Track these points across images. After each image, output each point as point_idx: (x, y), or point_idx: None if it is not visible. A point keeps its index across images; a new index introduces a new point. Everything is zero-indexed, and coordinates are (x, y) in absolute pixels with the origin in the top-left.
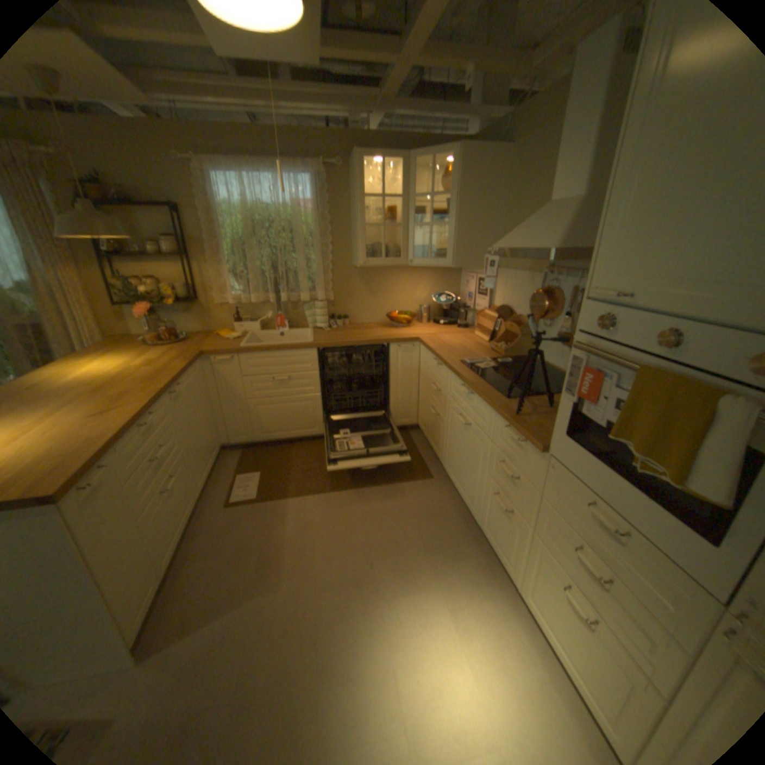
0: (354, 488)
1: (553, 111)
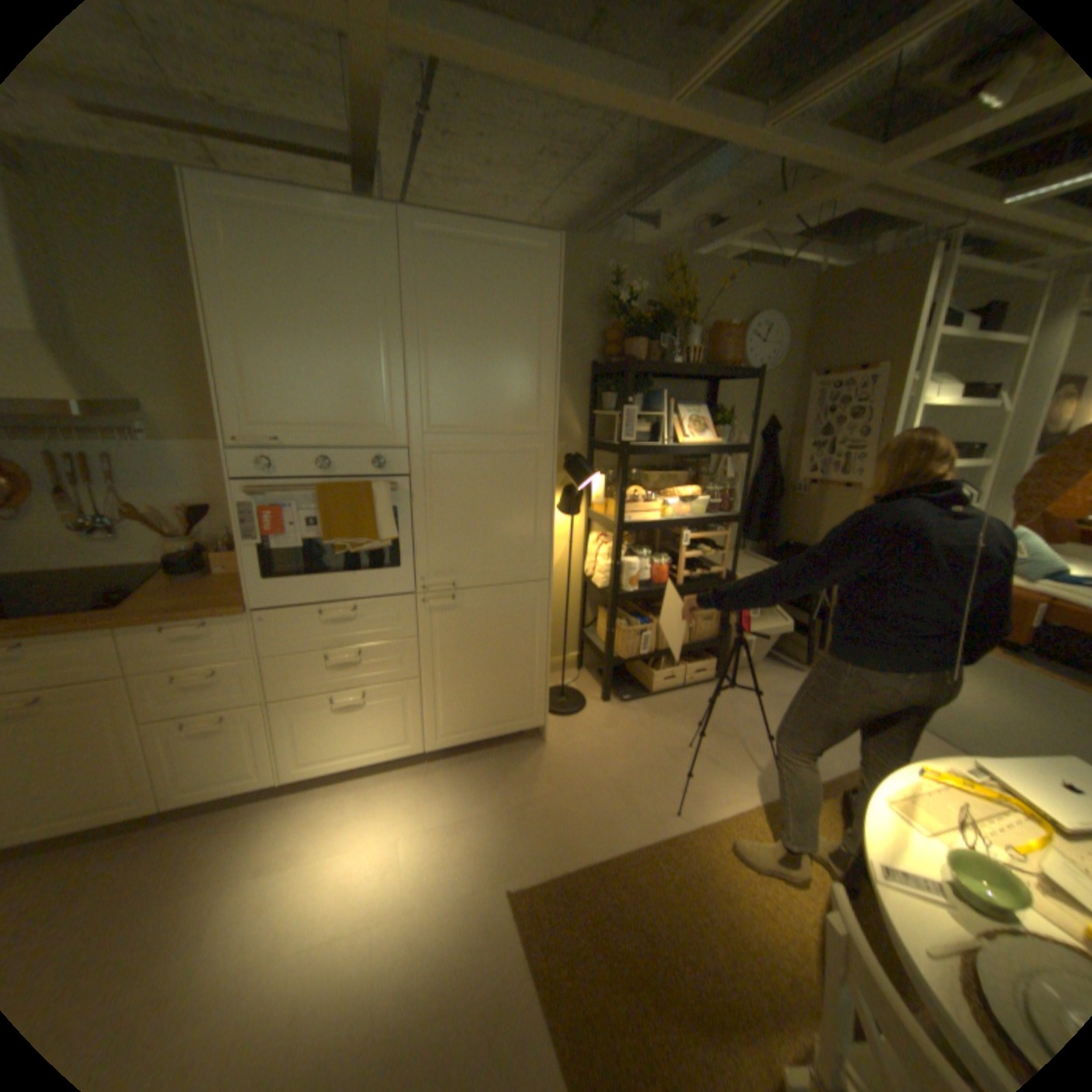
0: None
1: None
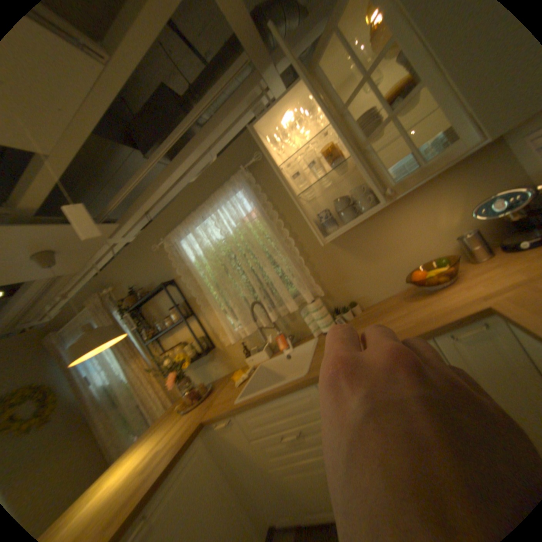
0: None
1: None
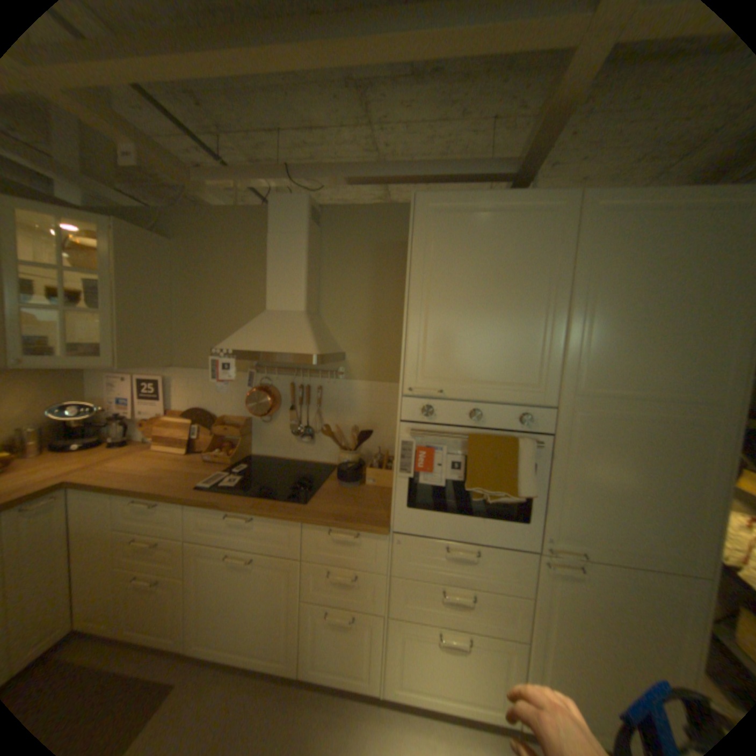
0: None
1: (224, 227)
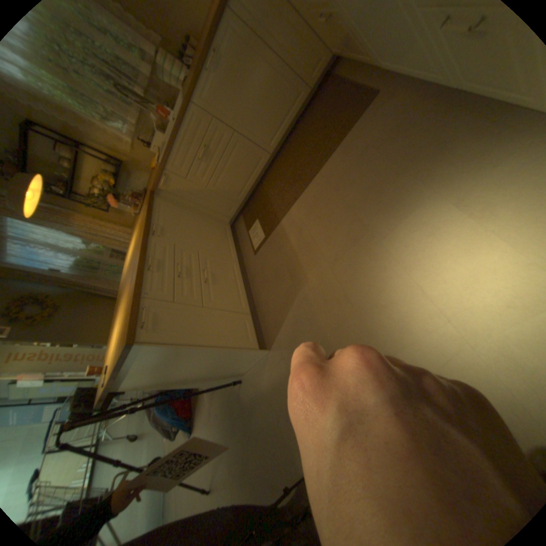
0: (317, 171)
1: None
